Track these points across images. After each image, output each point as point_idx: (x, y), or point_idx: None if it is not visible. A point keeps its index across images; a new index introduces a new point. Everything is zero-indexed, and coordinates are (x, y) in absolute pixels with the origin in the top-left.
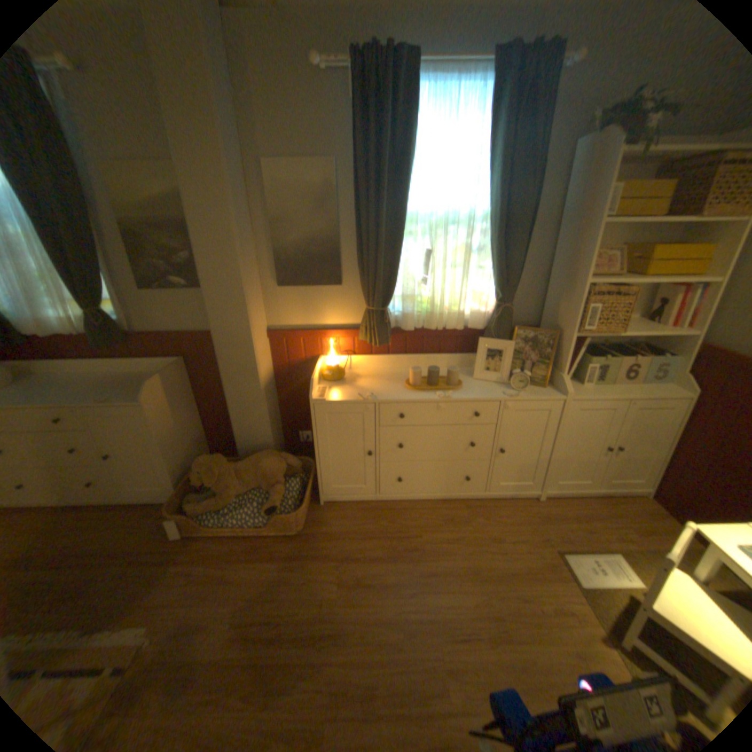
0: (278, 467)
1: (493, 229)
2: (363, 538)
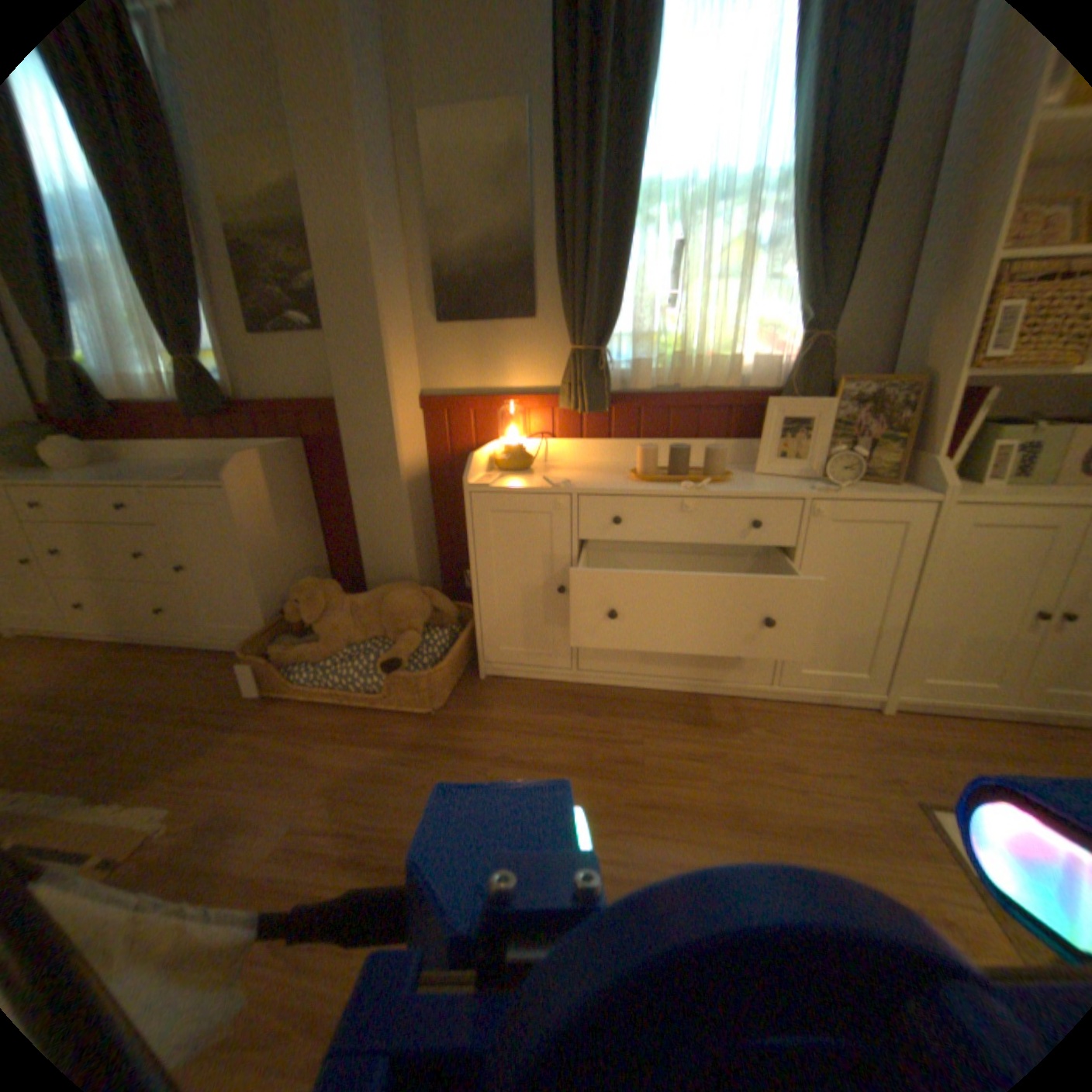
0: (416, 604)
1: (799, 190)
2: (539, 733)
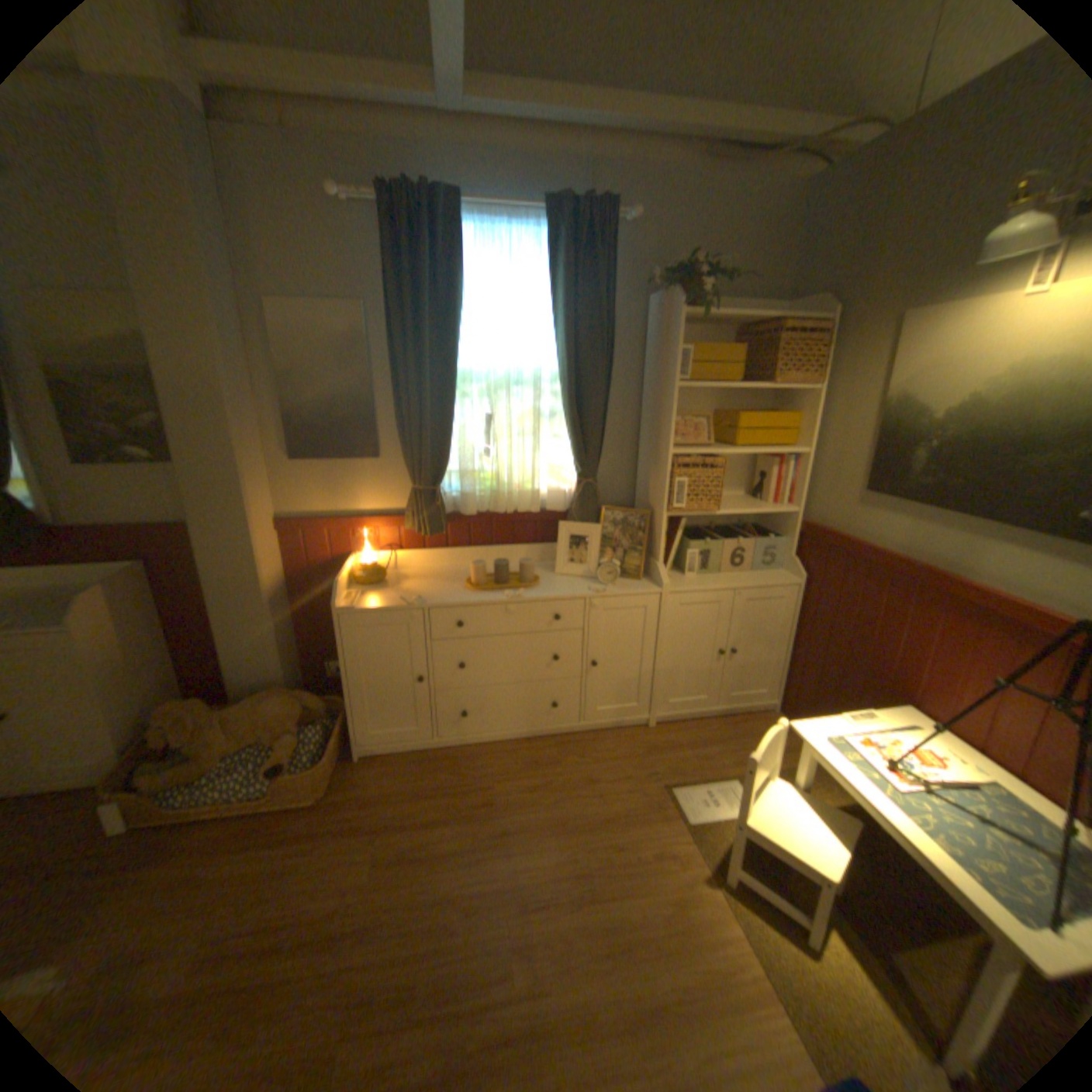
0: (288, 711)
1: (562, 392)
2: (411, 800)
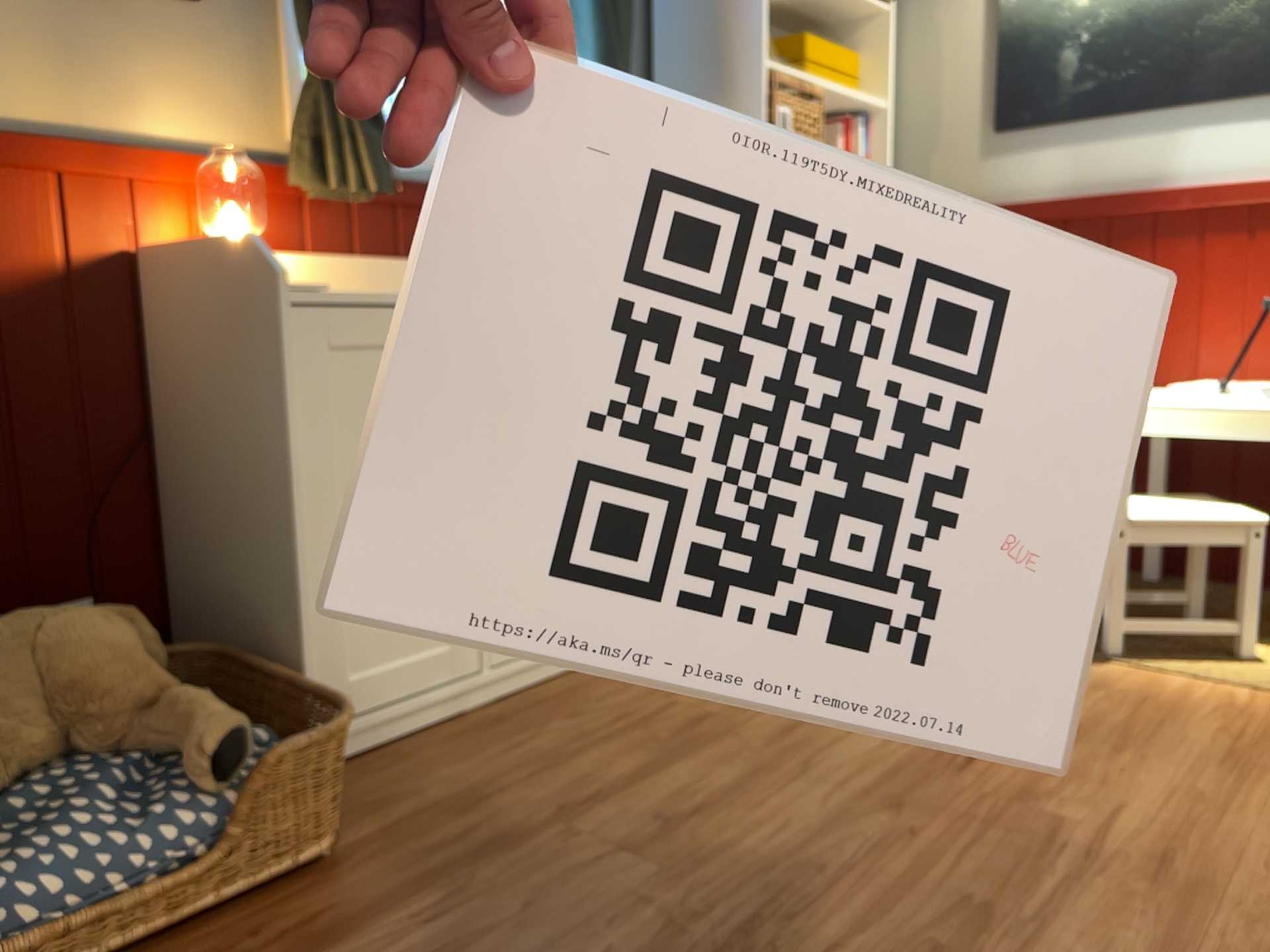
0: (127, 637)
1: None
2: (548, 766)
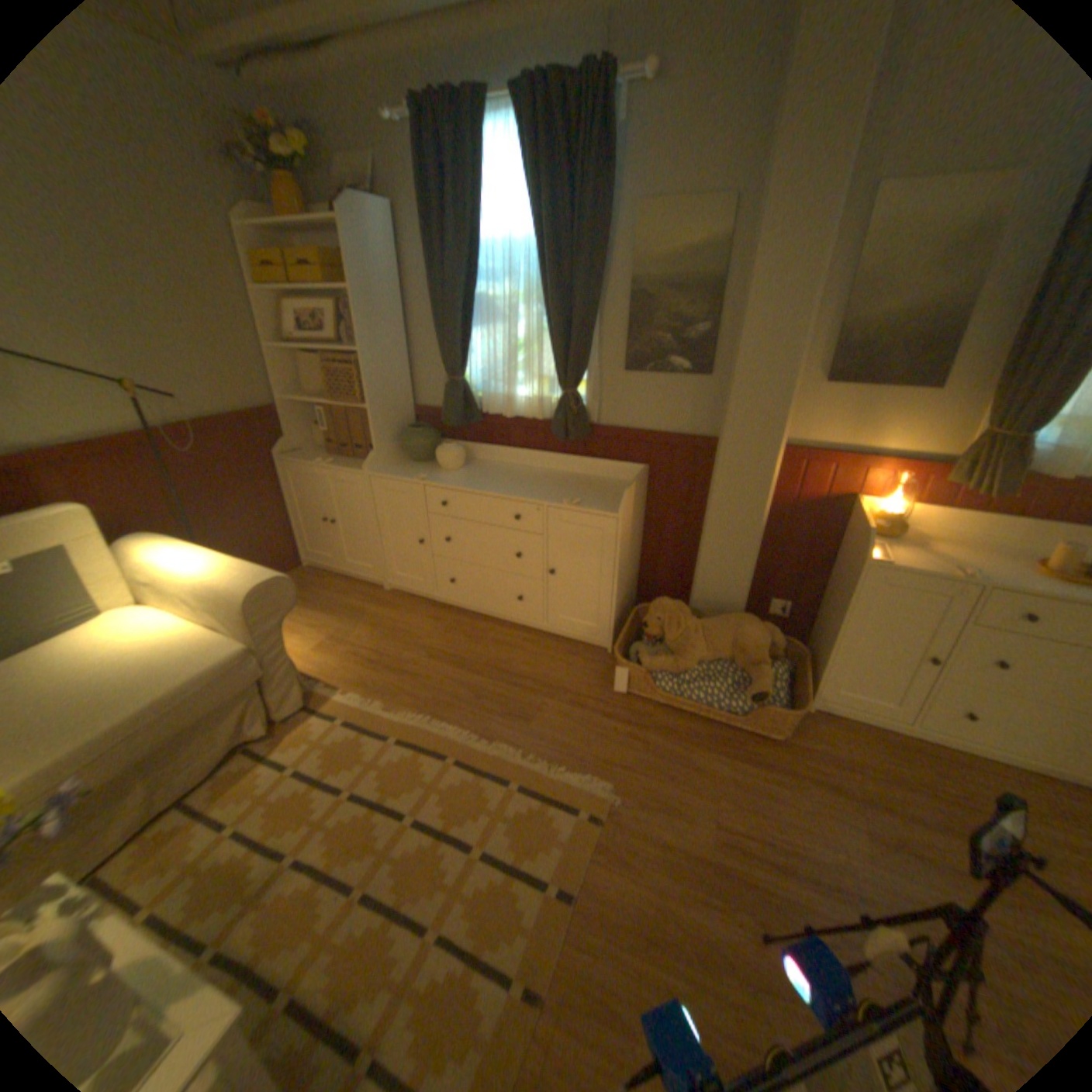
0: (764, 641)
1: None
2: (894, 784)
